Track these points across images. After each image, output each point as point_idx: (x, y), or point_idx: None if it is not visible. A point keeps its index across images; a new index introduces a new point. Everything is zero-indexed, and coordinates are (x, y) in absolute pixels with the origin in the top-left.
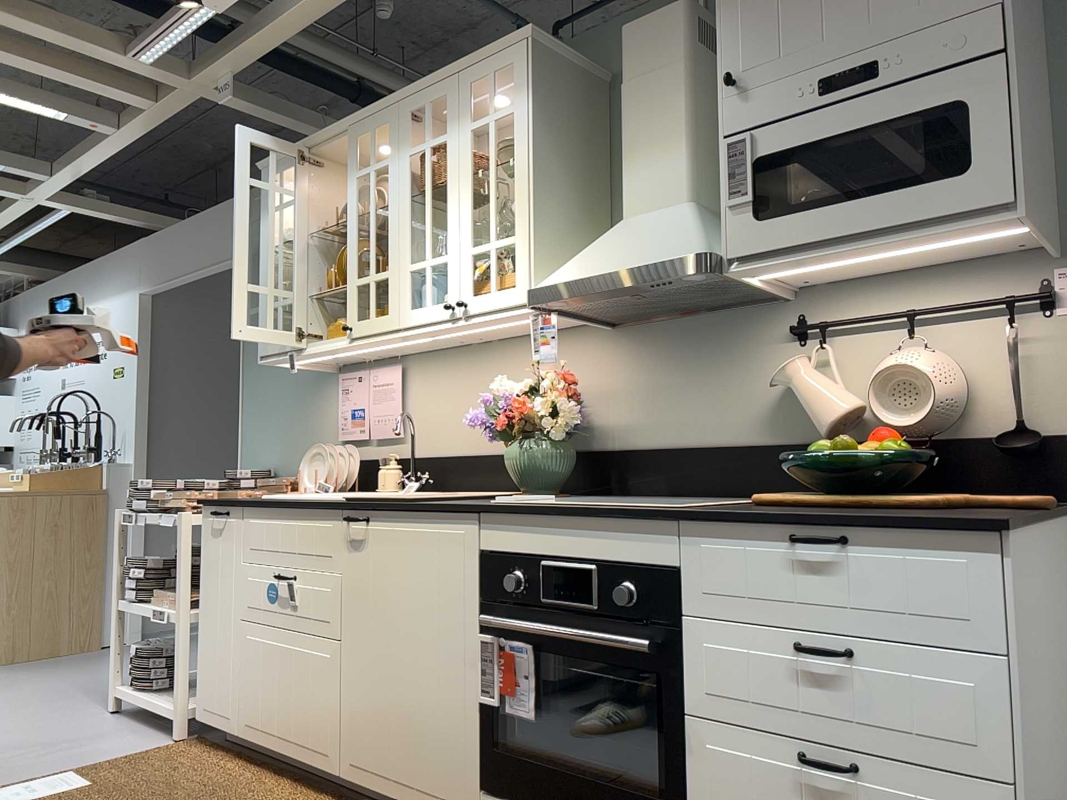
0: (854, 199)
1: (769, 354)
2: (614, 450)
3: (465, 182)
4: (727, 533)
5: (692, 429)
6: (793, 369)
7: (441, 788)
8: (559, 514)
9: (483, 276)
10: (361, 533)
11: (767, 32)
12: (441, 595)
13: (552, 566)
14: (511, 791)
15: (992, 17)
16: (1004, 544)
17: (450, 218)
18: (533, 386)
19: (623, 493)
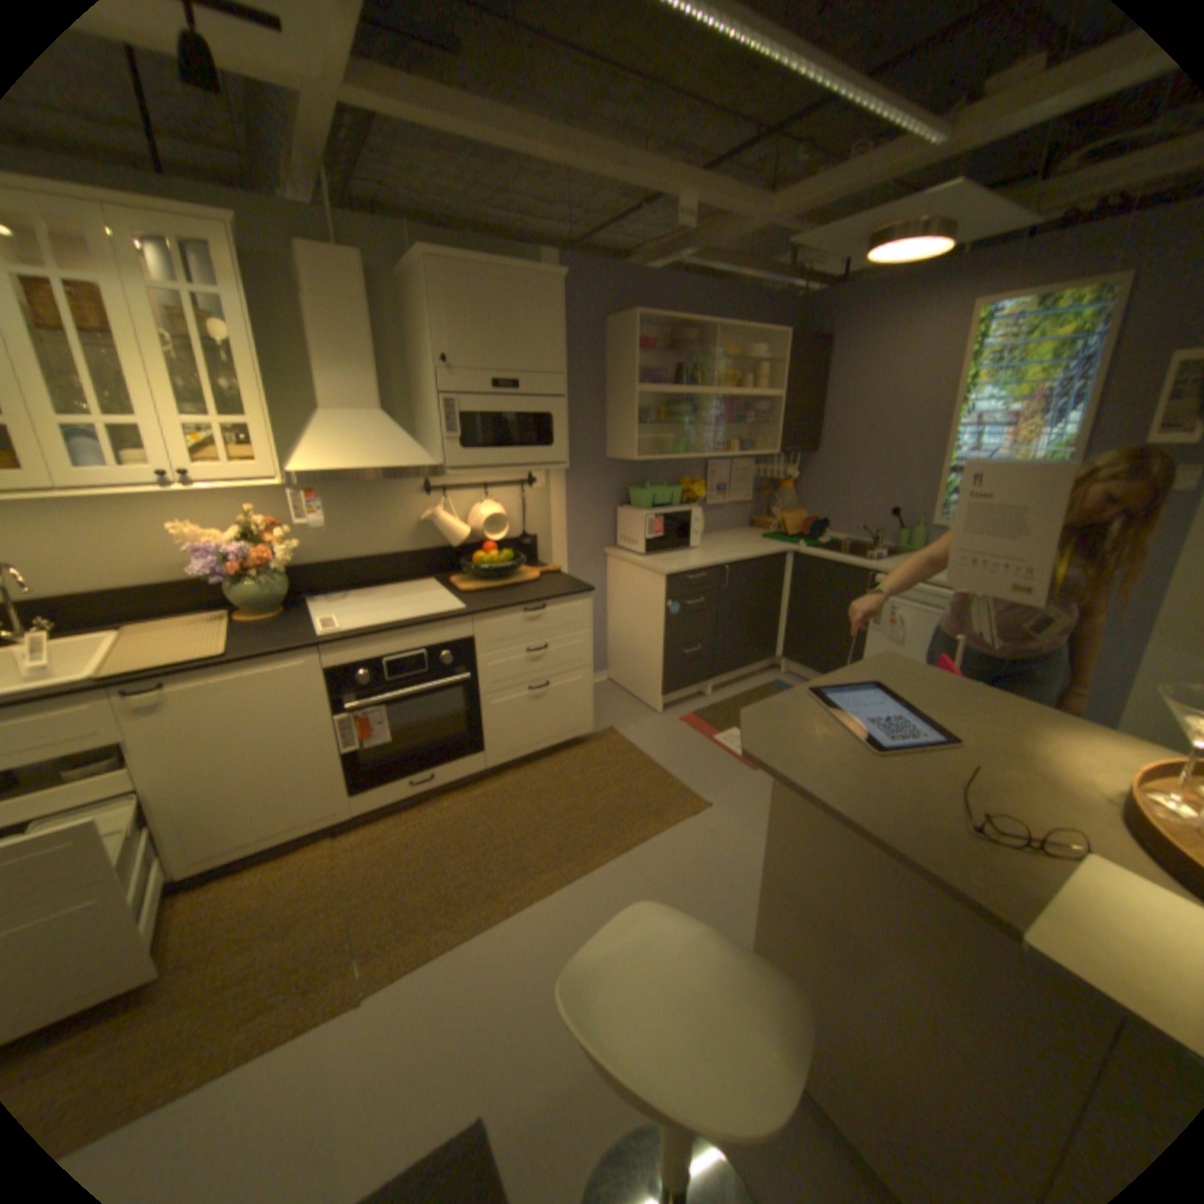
0: (510, 448)
1: (409, 500)
2: (298, 566)
3: (154, 345)
4: (496, 615)
5: (362, 546)
6: (425, 509)
7: (312, 816)
8: (397, 630)
9: (196, 445)
10: (155, 698)
11: (464, 336)
12: (287, 708)
13: (392, 659)
14: (374, 783)
15: (563, 380)
16: (590, 596)
17: (135, 378)
18: (240, 532)
19: (312, 593)
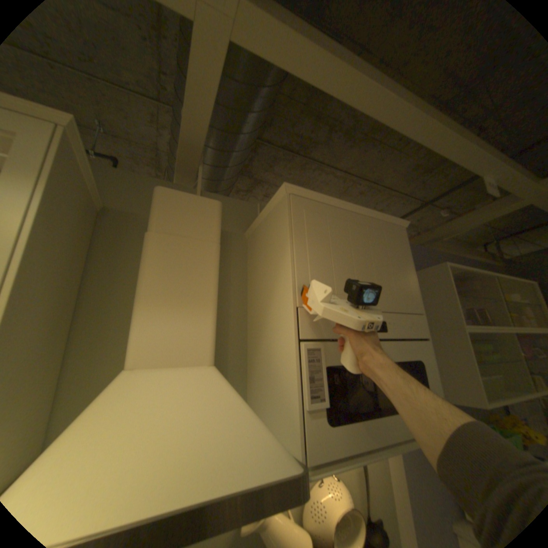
0: (388, 415)
1: None
2: None
3: None
4: None
5: None
6: None
7: None
8: None
9: None
10: None
11: (328, 270)
12: None
13: None
14: None
15: (424, 320)
16: None
17: None
18: None
19: None
